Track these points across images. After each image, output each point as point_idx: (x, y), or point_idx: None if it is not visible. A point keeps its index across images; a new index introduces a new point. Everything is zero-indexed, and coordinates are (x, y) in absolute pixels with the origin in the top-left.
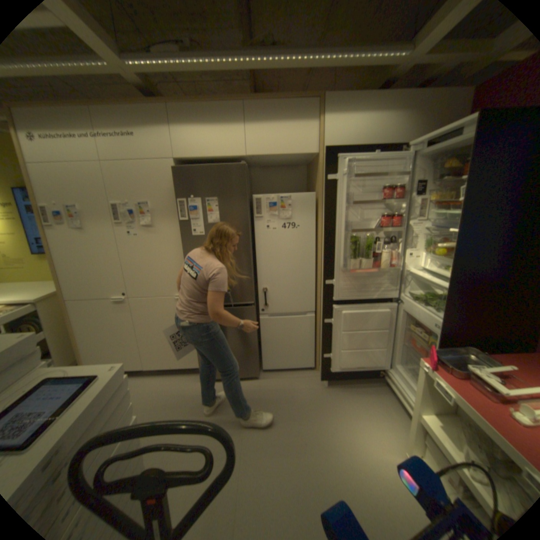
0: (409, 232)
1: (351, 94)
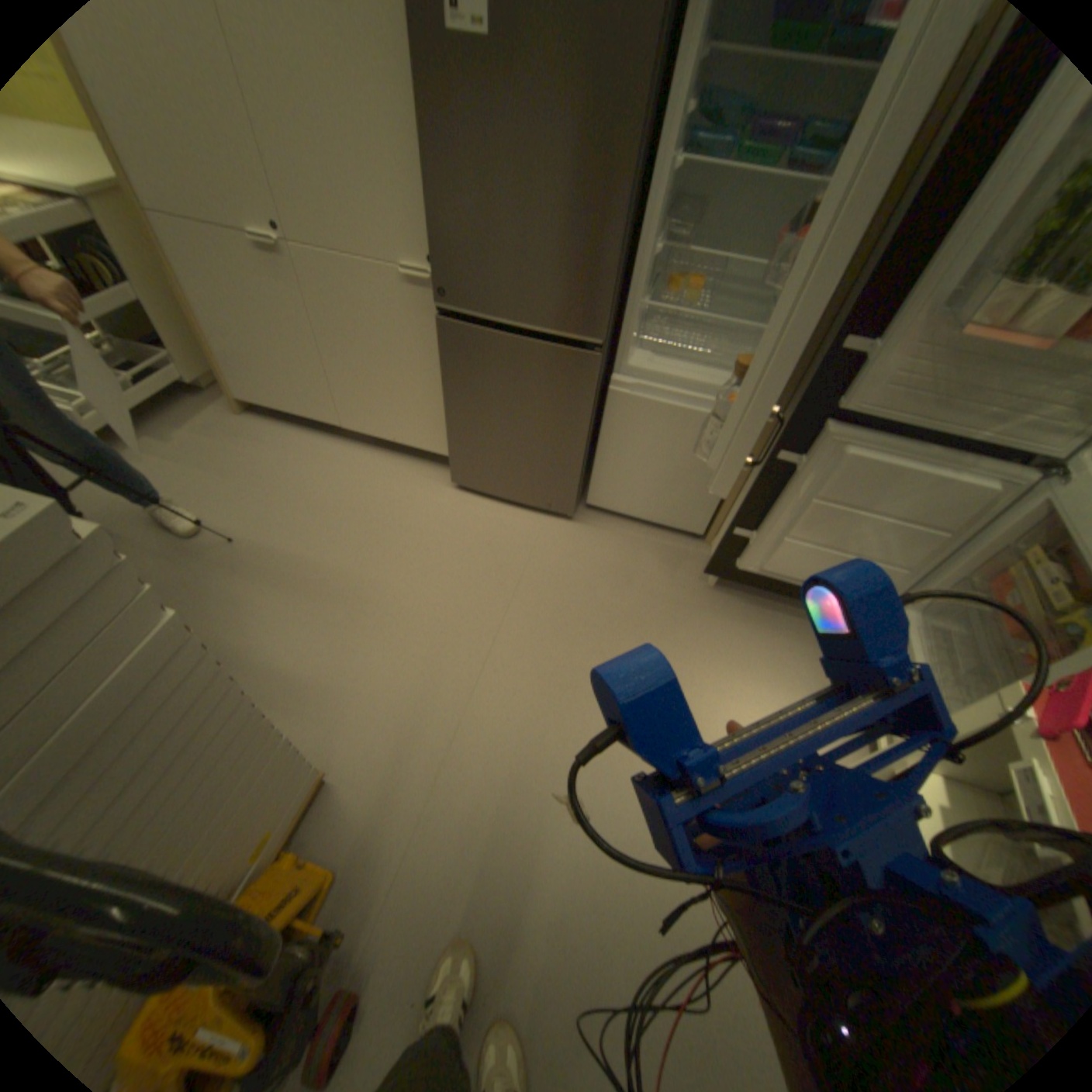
0: None
1: None
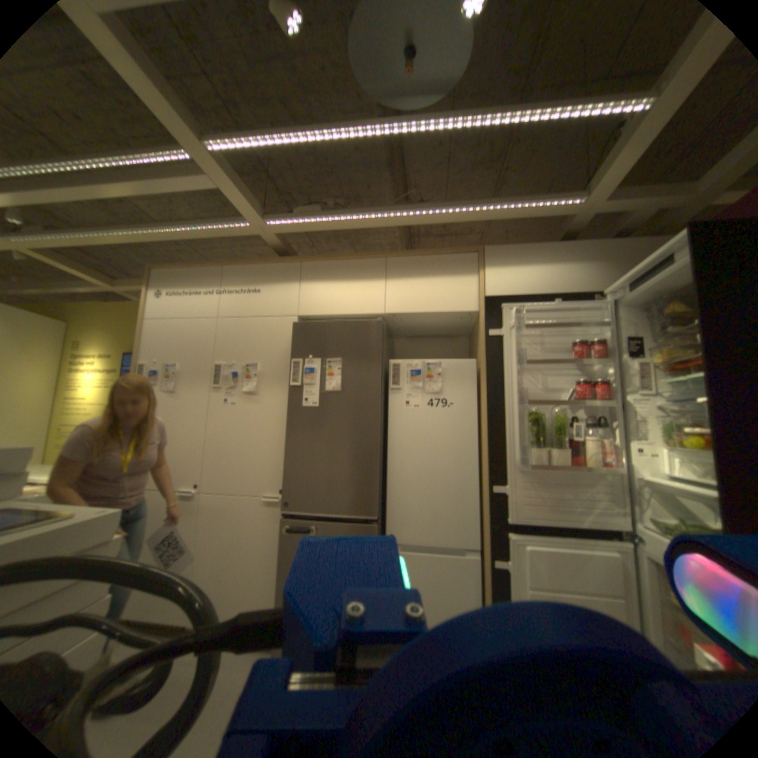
0: (630, 412)
1: (517, 246)
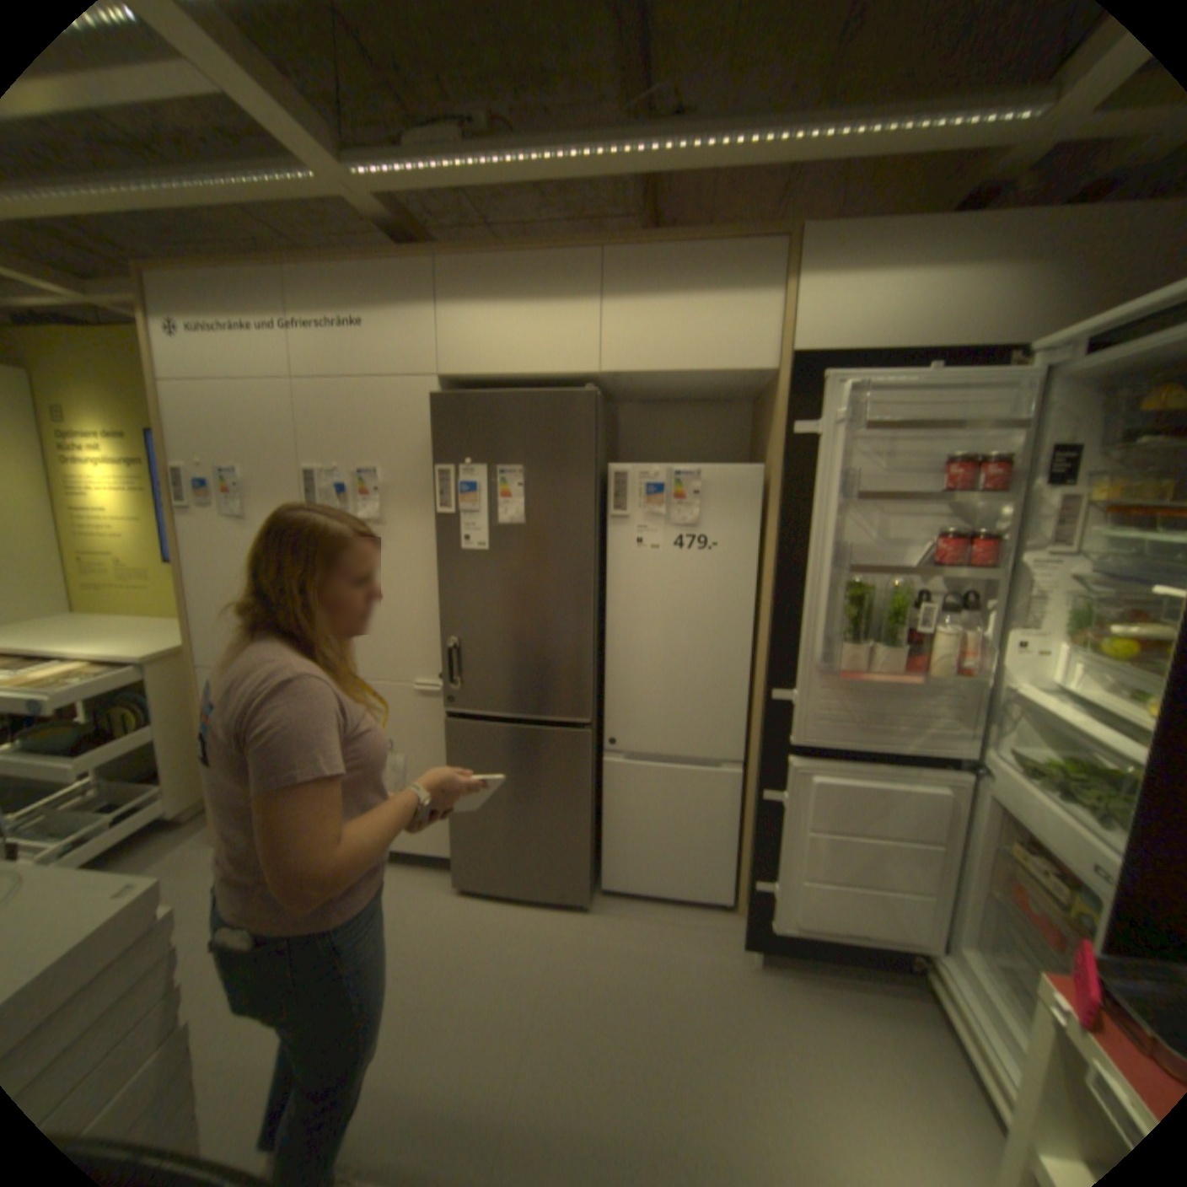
0: (1023, 585)
1: (875, 226)
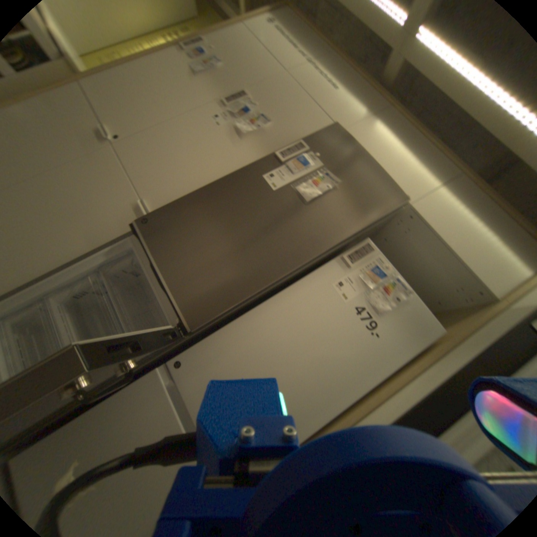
0: None
1: None
